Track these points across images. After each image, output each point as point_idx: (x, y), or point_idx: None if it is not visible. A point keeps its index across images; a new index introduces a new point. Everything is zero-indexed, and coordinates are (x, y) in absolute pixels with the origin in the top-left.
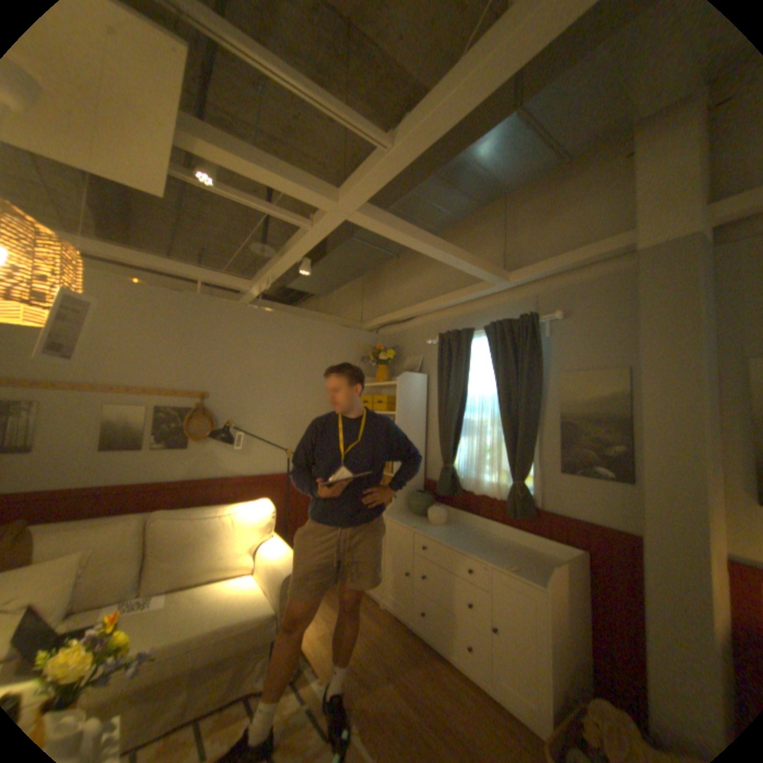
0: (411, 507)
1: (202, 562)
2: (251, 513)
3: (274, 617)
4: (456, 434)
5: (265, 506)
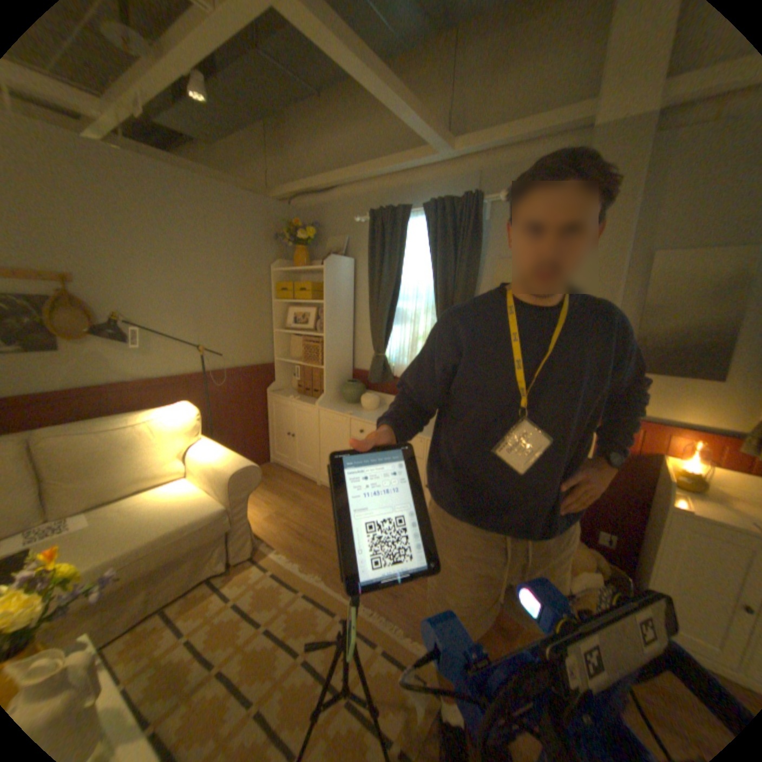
0: (341, 396)
1: (123, 475)
2: (171, 418)
3: (224, 512)
4: (387, 323)
5: (186, 410)
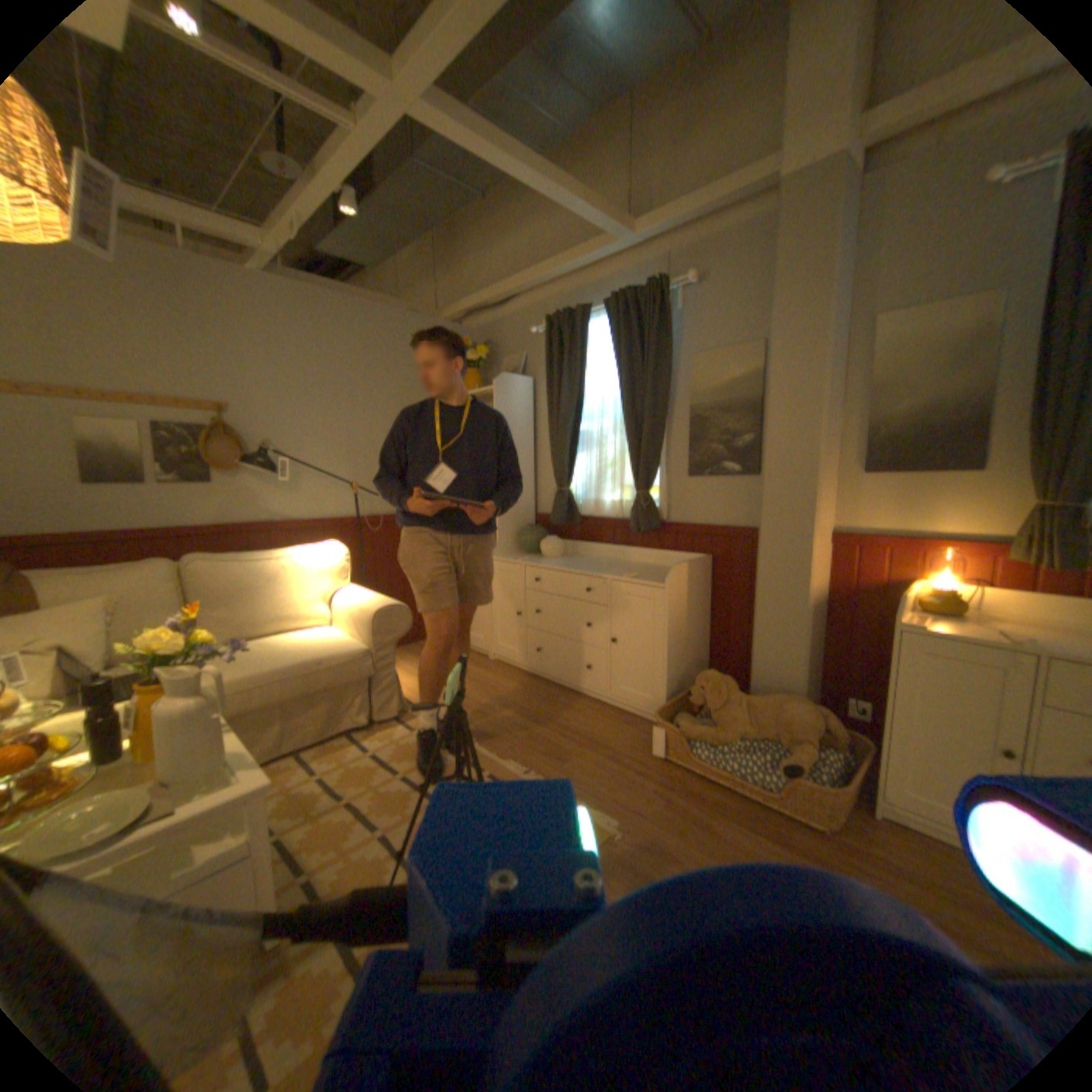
0: (520, 546)
1: (265, 608)
2: (318, 553)
3: (367, 651)
4: (571, 449)
5: (334, 546)
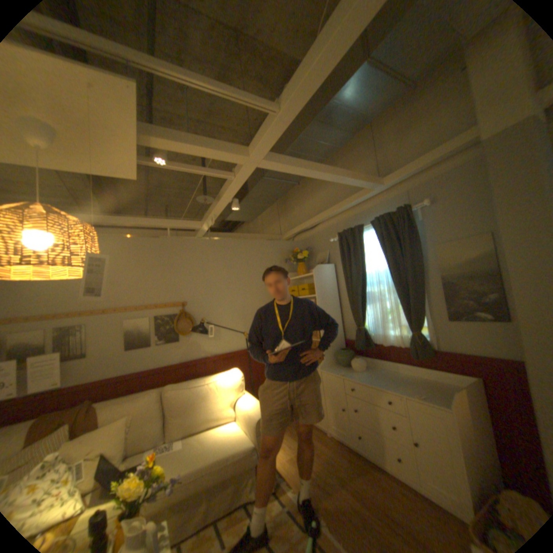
0: (338, 361)
1: (201, 416)
2: (227, 379)
3: (254, 448)
4: (362, 303)
5: (235, 373)
